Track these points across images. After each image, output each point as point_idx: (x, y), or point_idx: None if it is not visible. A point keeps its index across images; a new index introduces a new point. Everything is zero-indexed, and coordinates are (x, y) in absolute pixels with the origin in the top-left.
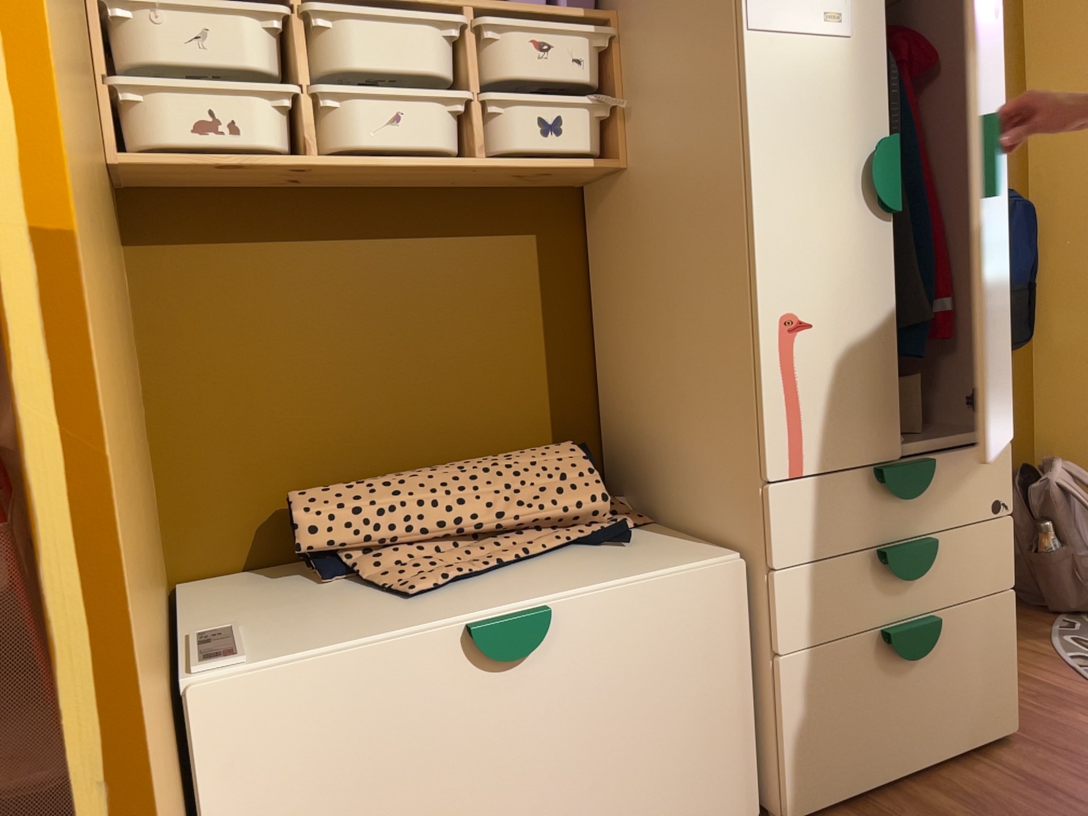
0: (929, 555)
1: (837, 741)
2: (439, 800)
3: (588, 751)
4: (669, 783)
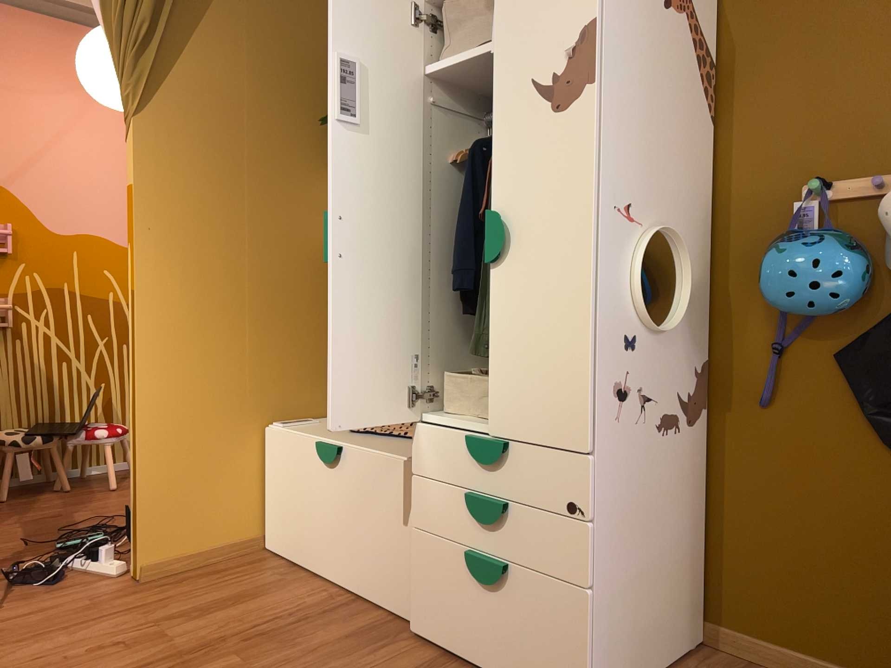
0: (493, 513)
1: (437, 604)
2: (309, 508)
3: (351, 524)
4: (378, 567)
